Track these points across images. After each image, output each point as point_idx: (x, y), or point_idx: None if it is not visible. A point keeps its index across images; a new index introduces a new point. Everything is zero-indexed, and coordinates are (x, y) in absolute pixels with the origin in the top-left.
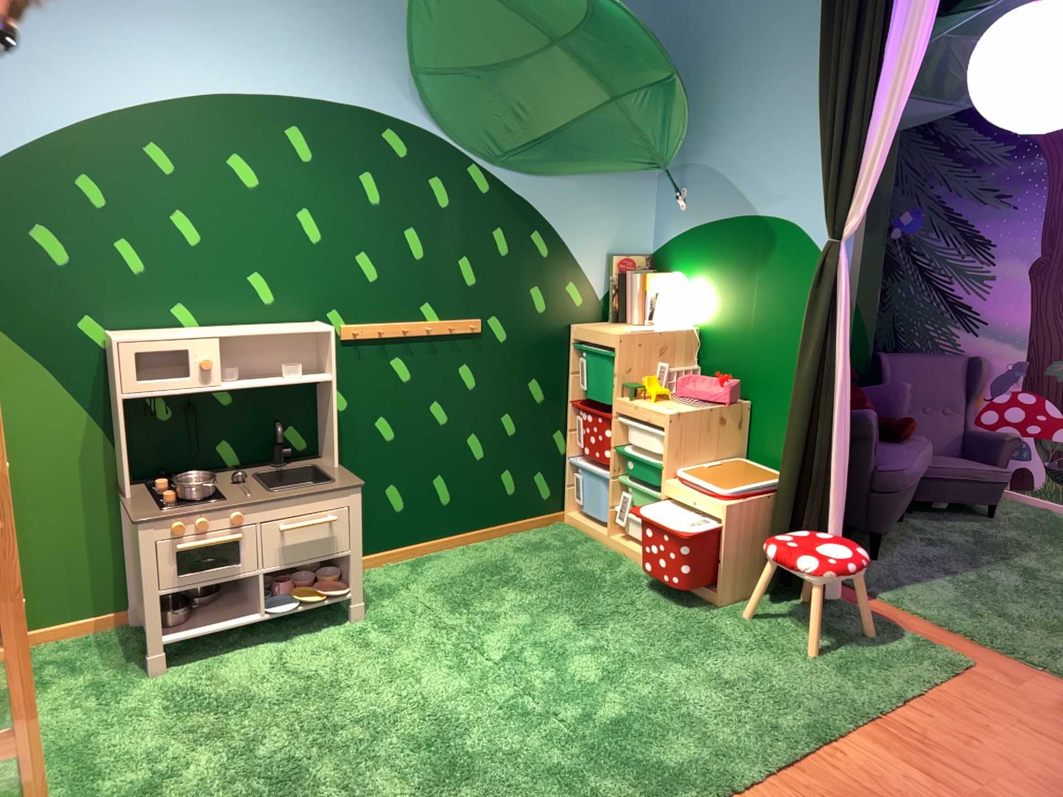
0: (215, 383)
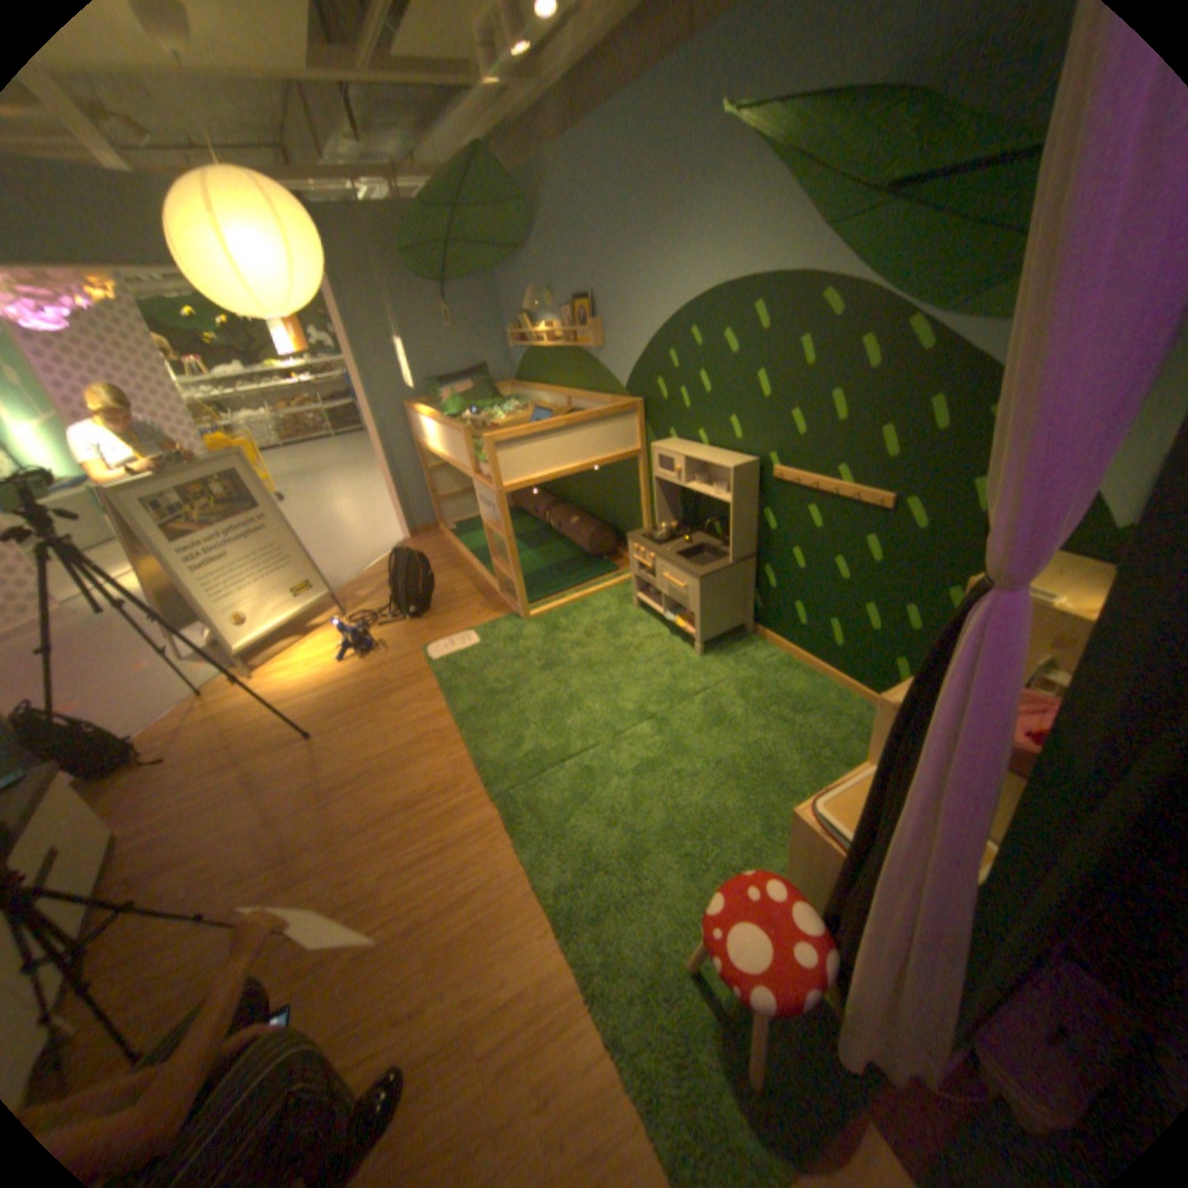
0: (681, 484)
